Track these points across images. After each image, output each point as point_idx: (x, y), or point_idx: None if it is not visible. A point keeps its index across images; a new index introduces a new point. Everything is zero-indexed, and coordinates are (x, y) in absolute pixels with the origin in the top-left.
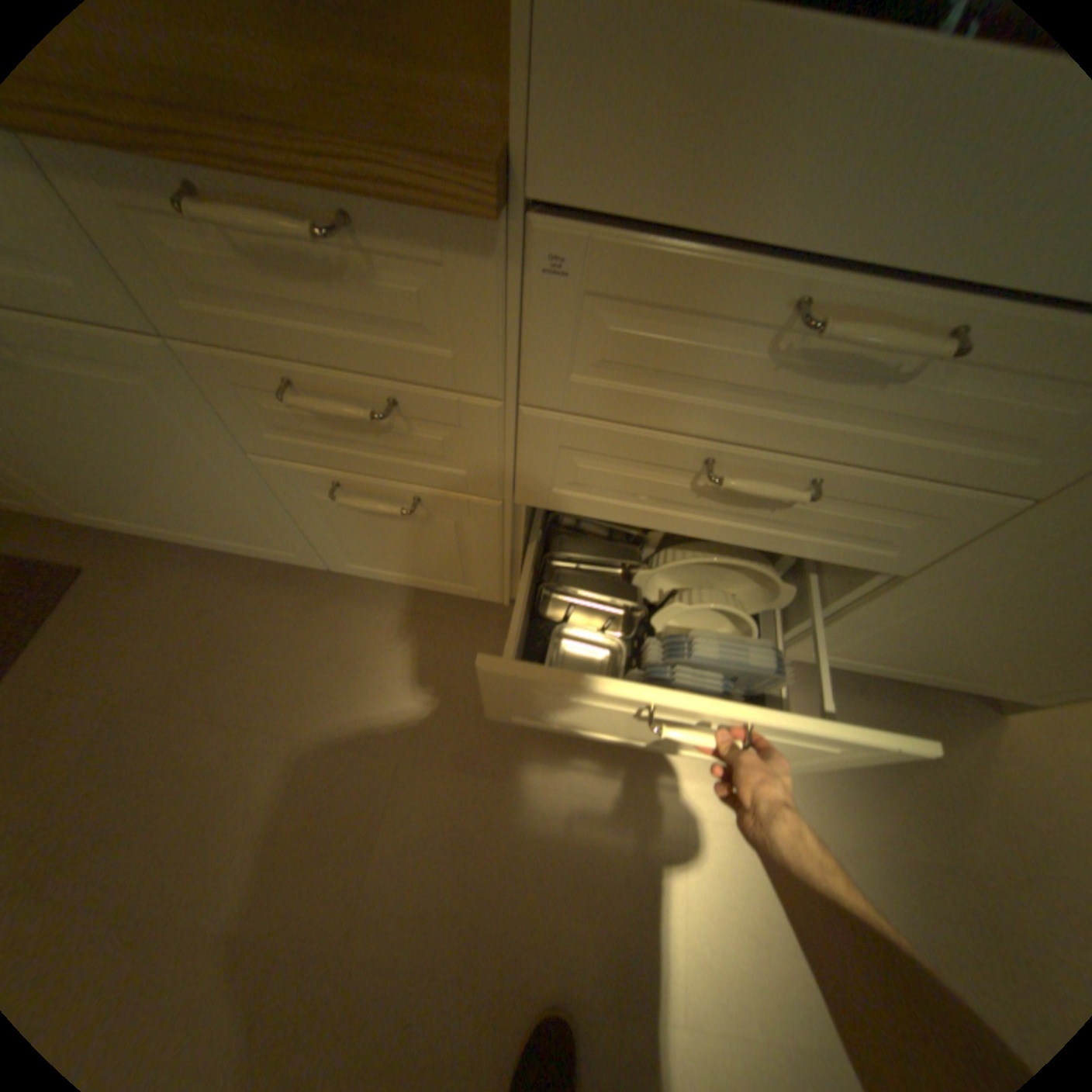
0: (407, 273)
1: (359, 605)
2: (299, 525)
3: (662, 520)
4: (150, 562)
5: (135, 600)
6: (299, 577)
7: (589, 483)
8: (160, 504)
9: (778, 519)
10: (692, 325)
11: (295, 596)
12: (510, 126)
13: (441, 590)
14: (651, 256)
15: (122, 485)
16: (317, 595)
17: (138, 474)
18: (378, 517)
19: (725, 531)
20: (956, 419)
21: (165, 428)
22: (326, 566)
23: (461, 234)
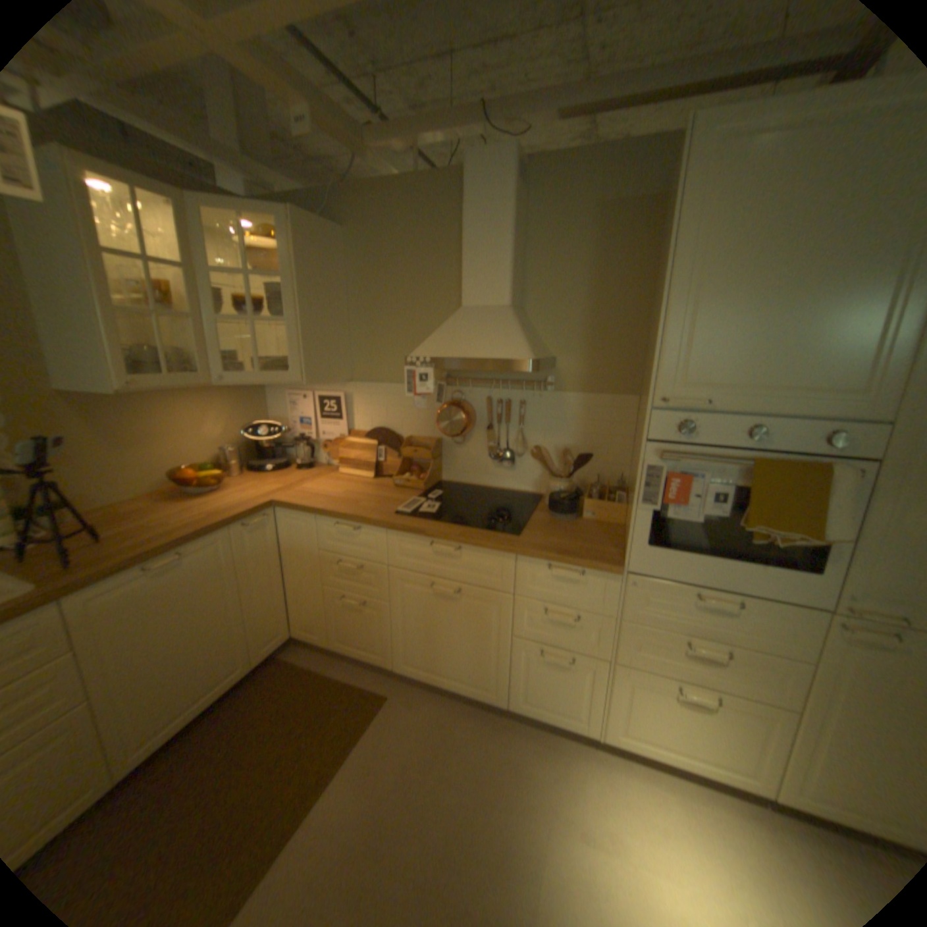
0: (595, 585)
1: (517, 739)
2: (509, 678)
3: (678, 675)
4: (416, 701)
5: (410, 718)
6: (486, 719)
7: (646, 655)
8: (453, 662)
9: (725, 675)
10: (671, 600)
11: (485, 728)
12: (623, 560)
13: (566, 730)
14: (657, 585)
15: (445, 651)
16: (496, 730)
17: (458, 646)
18: (552, 672)
19: (706, 682)
20: (761, 631)
21: (489, 625)
22: (506, 709)
23: (611, 578)
